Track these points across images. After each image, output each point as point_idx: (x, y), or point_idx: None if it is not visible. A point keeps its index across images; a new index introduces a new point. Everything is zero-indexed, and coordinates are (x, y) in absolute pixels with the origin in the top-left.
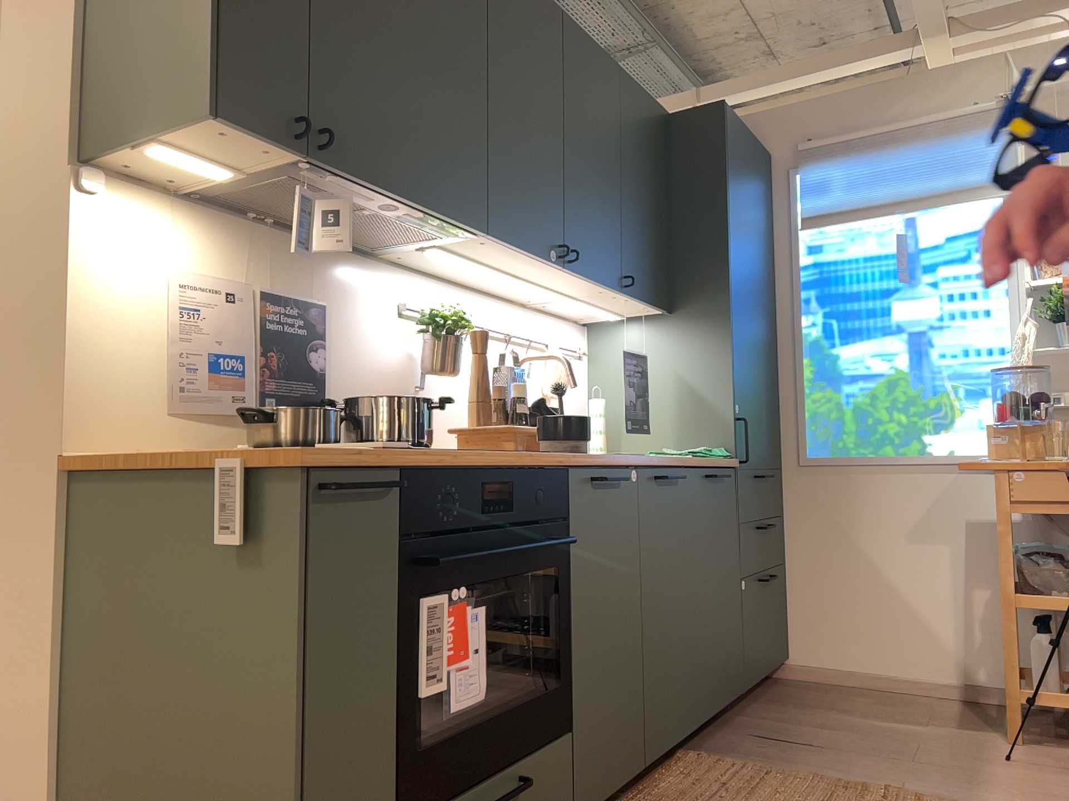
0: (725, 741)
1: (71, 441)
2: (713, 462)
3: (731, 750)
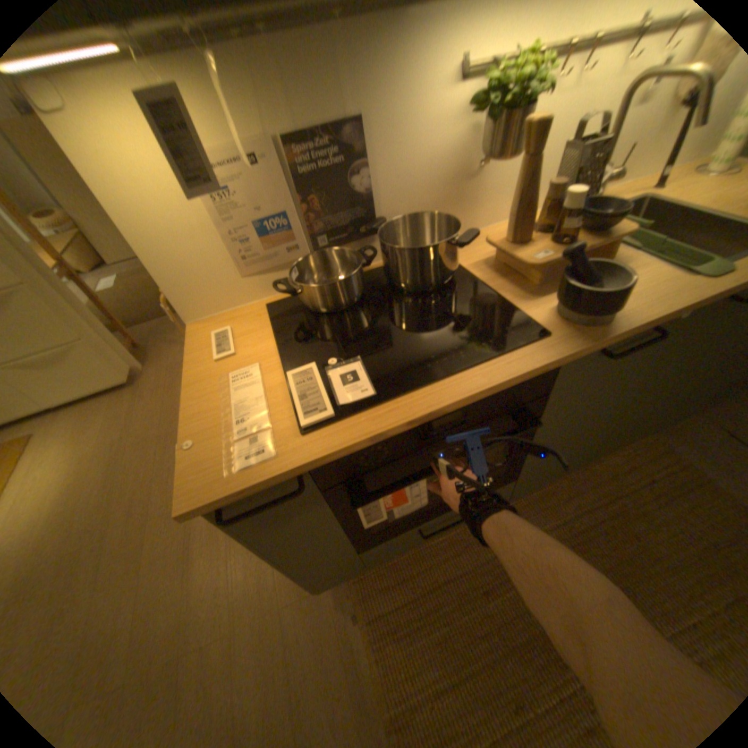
0: (689, 427)
1: (185, 317)
2: None
3: (688, 438)
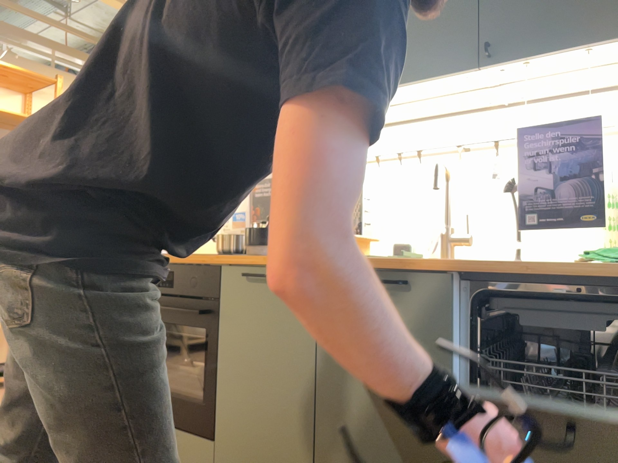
0: None
1: None
2: (567, 268)
3: None
